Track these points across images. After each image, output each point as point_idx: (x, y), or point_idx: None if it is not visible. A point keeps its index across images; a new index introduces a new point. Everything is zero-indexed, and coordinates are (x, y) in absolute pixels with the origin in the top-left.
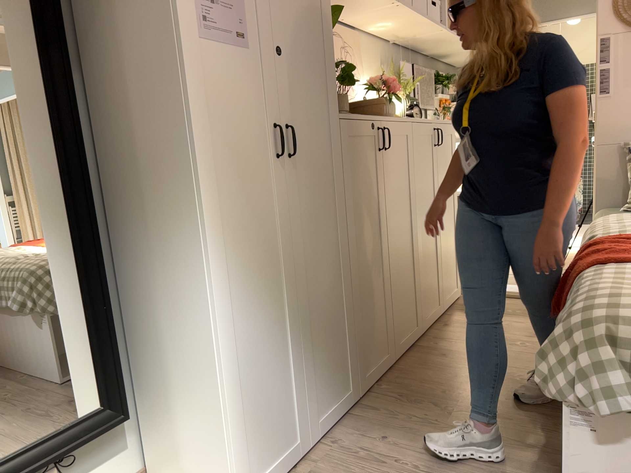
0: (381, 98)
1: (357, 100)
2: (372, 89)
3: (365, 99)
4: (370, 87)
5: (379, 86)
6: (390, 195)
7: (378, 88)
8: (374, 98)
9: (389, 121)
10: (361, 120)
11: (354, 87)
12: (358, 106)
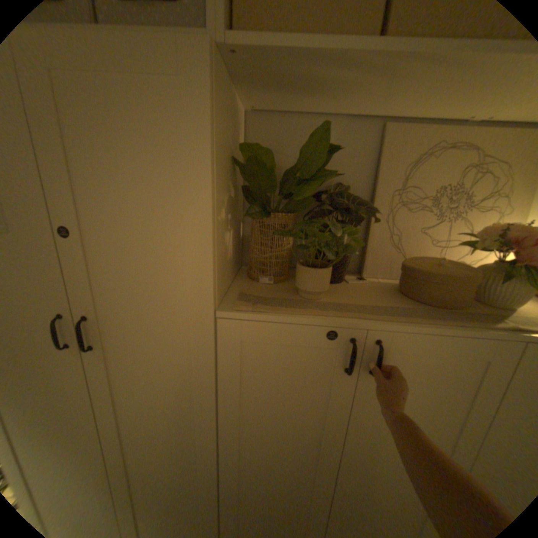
0: (456, 276)
1: (411, 264)
2: (480, 247)
3: (422, 268)
4: (475, 243)
5: (492, 245)
6: (366, 433)
7: (496, 248)
8: (440, 272)
9: (402, 334)
10: (290, 325)
11: (459, 232)
12: (408, 274)
